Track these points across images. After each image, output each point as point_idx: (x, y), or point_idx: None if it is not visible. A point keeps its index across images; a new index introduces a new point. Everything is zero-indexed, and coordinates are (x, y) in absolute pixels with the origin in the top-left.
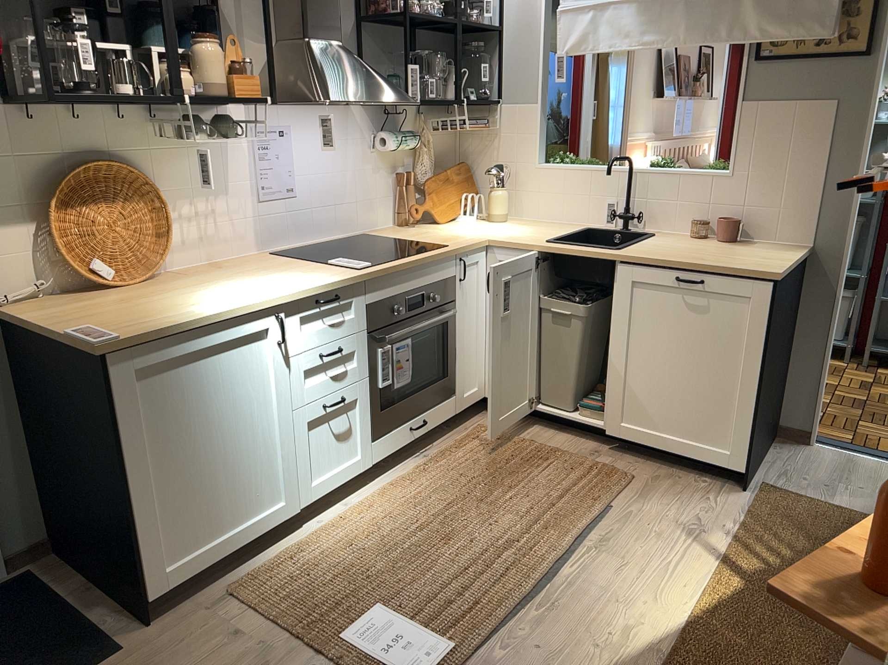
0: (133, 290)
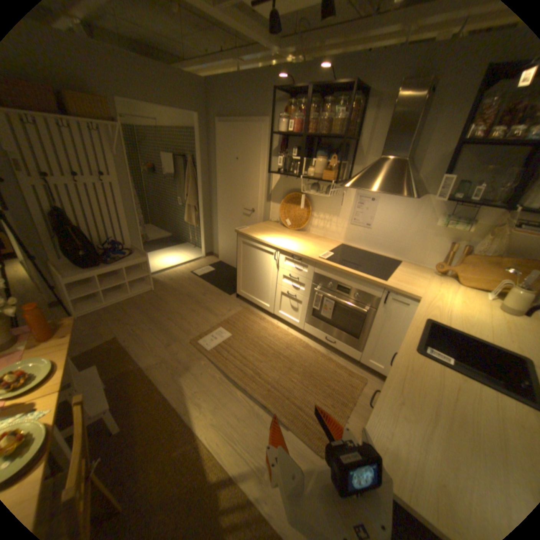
0: (286, 230)
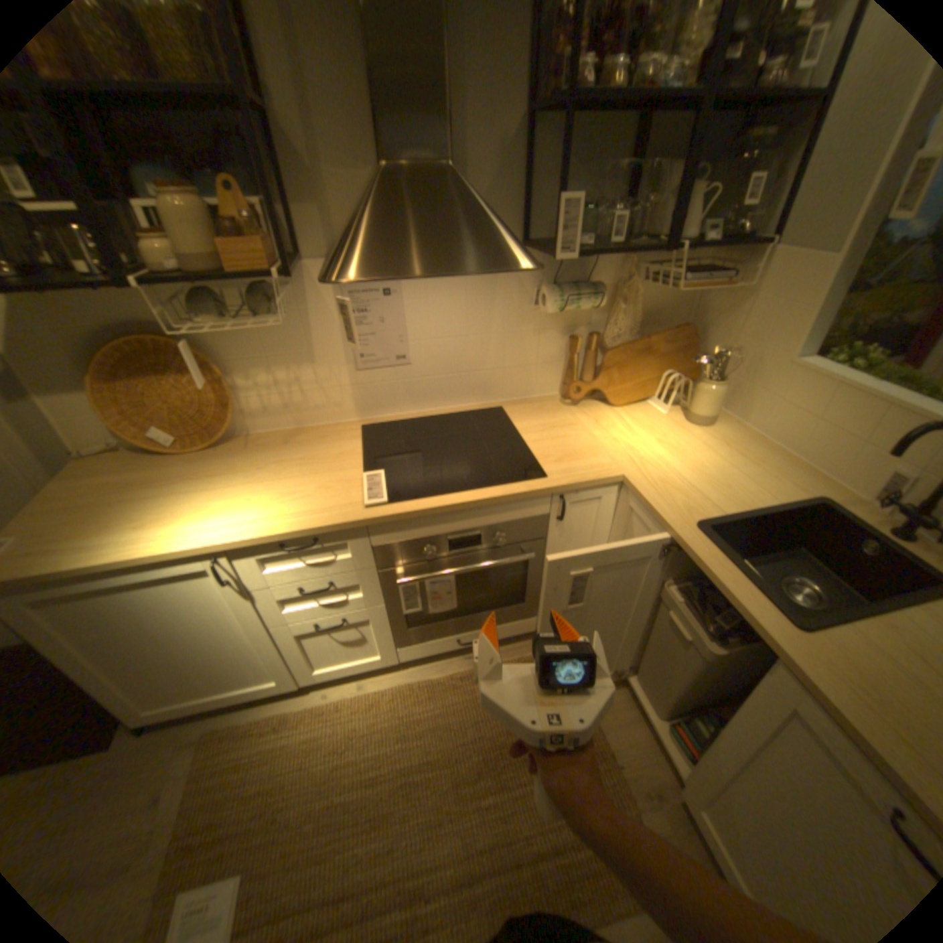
0: (175, 461)
